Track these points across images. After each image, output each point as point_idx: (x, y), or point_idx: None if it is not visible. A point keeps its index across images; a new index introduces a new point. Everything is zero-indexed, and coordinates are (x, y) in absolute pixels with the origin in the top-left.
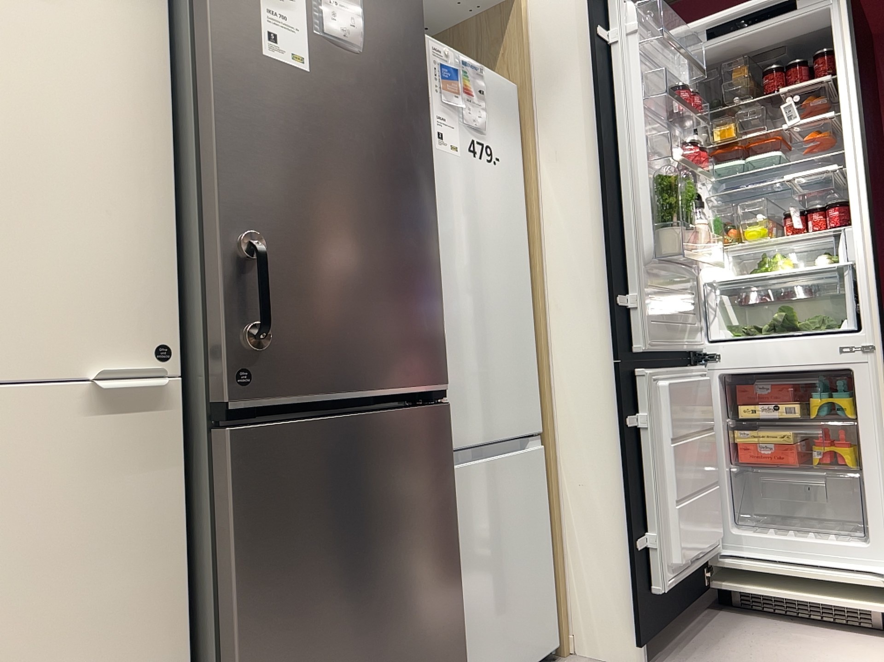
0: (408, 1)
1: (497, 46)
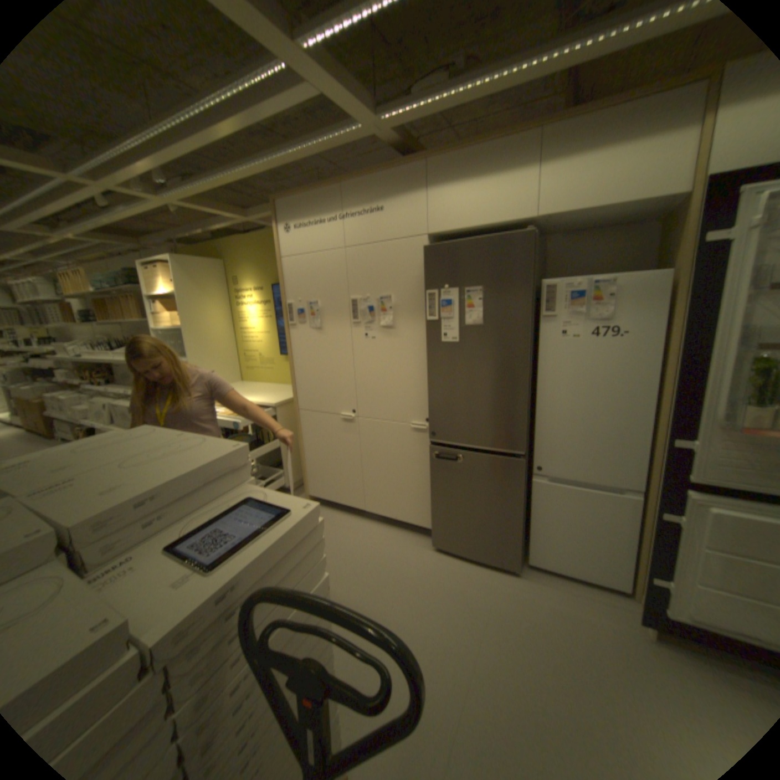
0: (519, 287)
1: (683, 230)
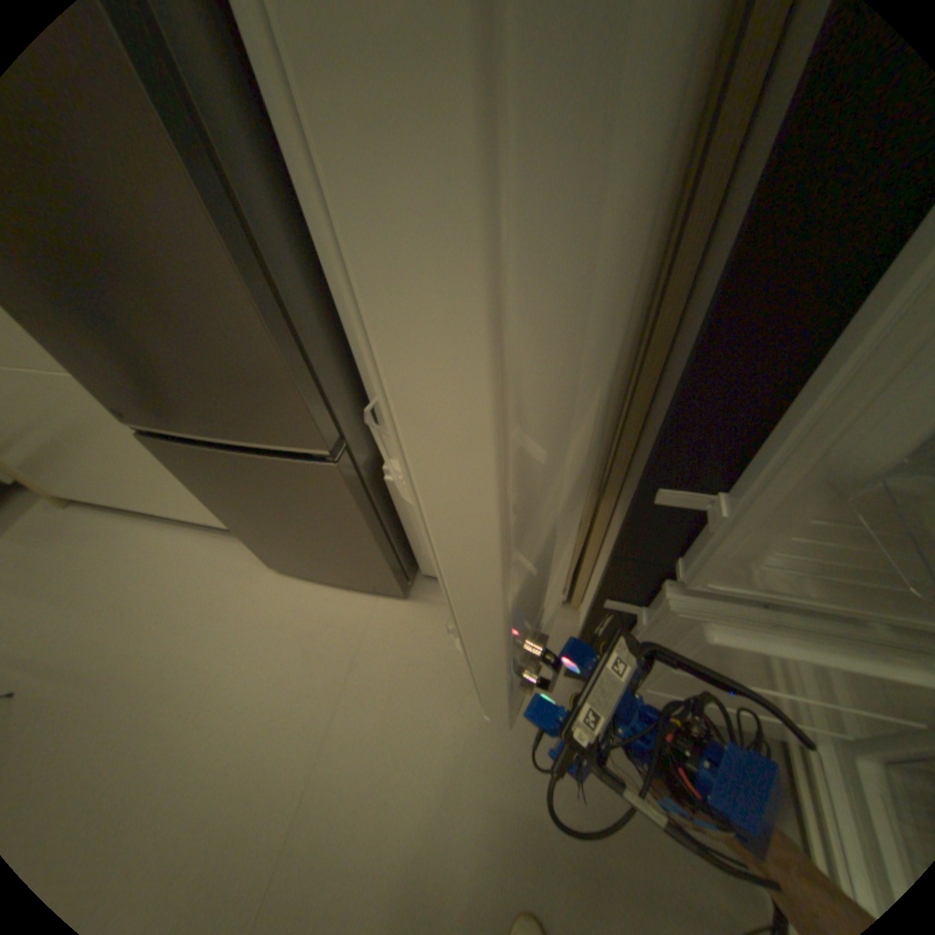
0: None
1: None
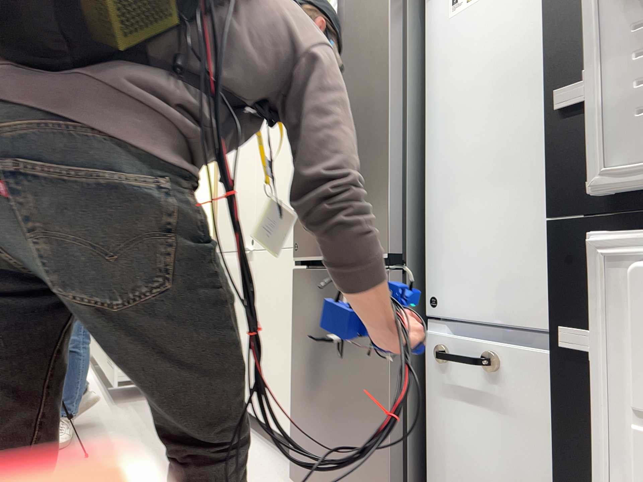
0: None
1: None
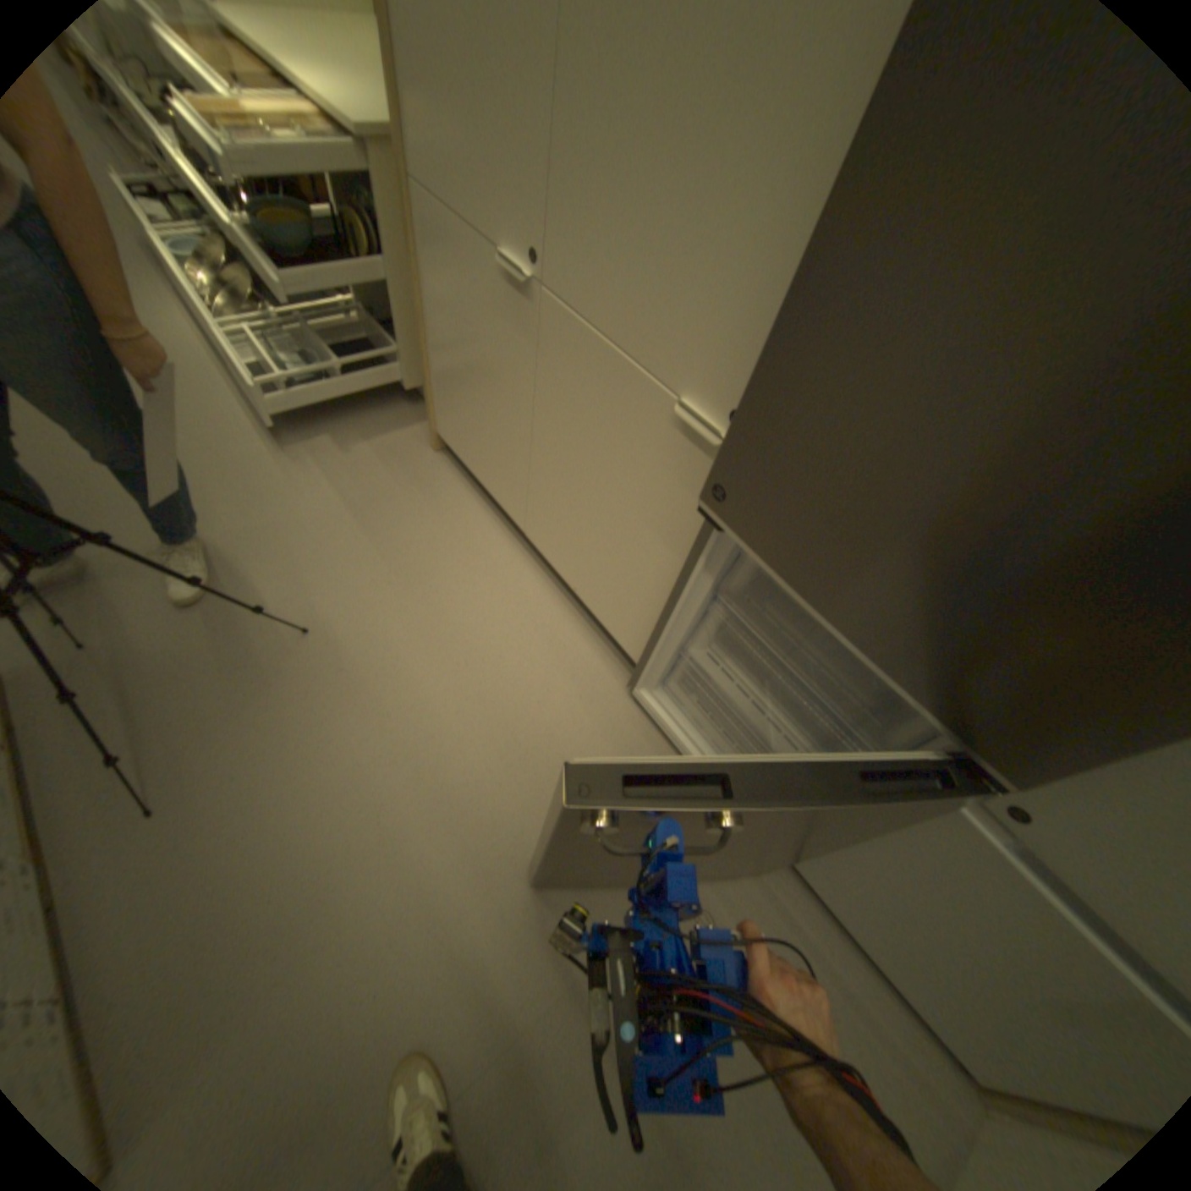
0: None
1: None
